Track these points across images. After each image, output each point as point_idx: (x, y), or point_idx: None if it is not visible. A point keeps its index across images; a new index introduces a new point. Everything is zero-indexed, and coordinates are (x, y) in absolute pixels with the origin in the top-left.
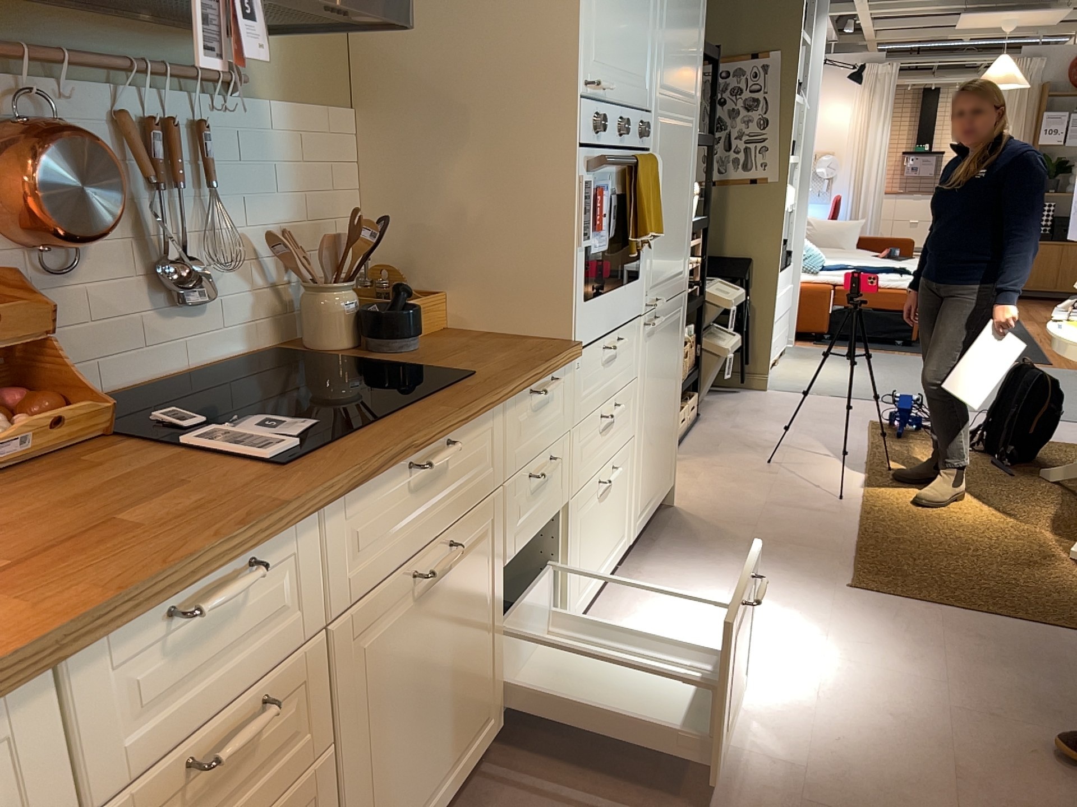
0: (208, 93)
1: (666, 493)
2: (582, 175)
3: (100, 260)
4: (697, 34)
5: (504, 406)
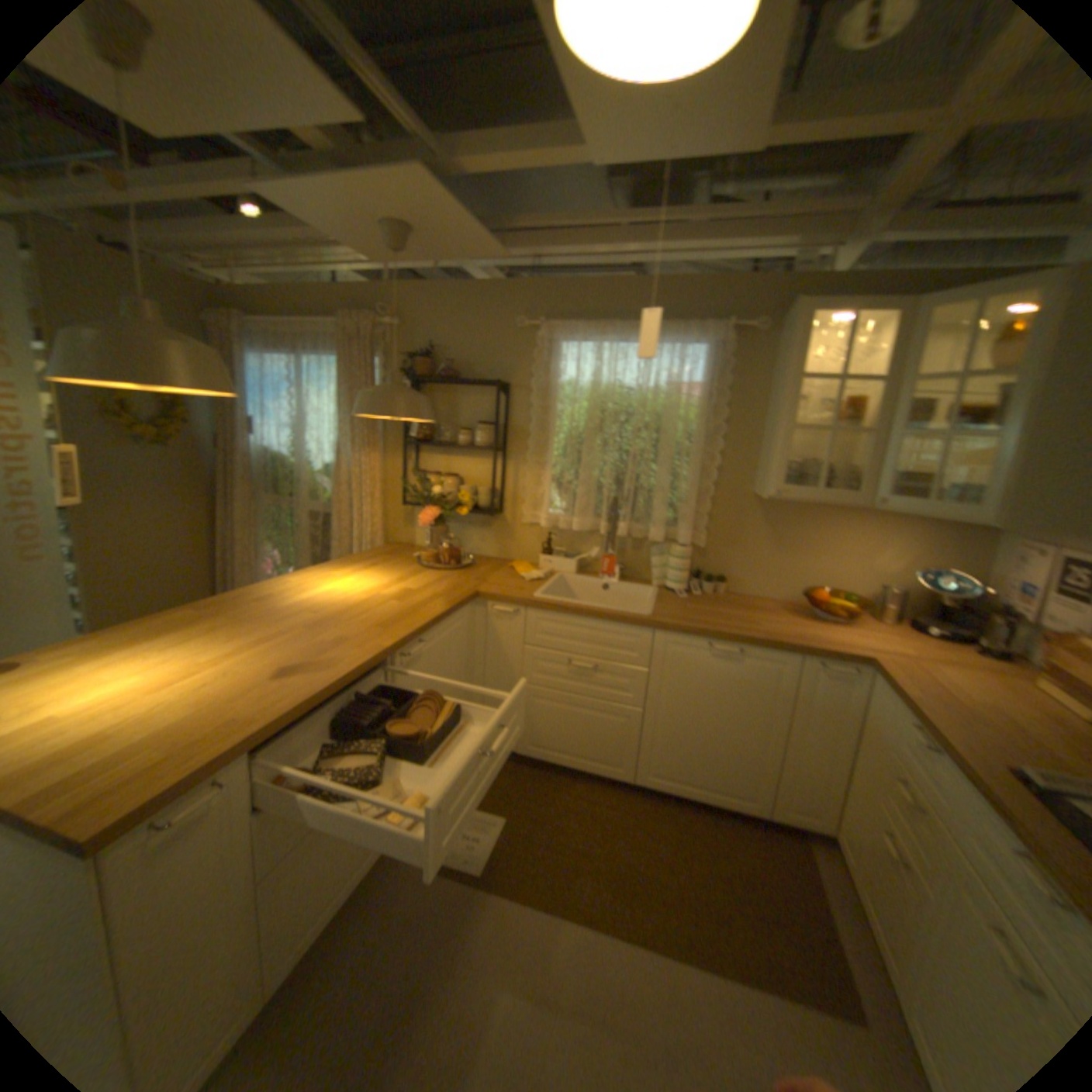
0: None
1: None
2: None
3: None
4: None
5: None
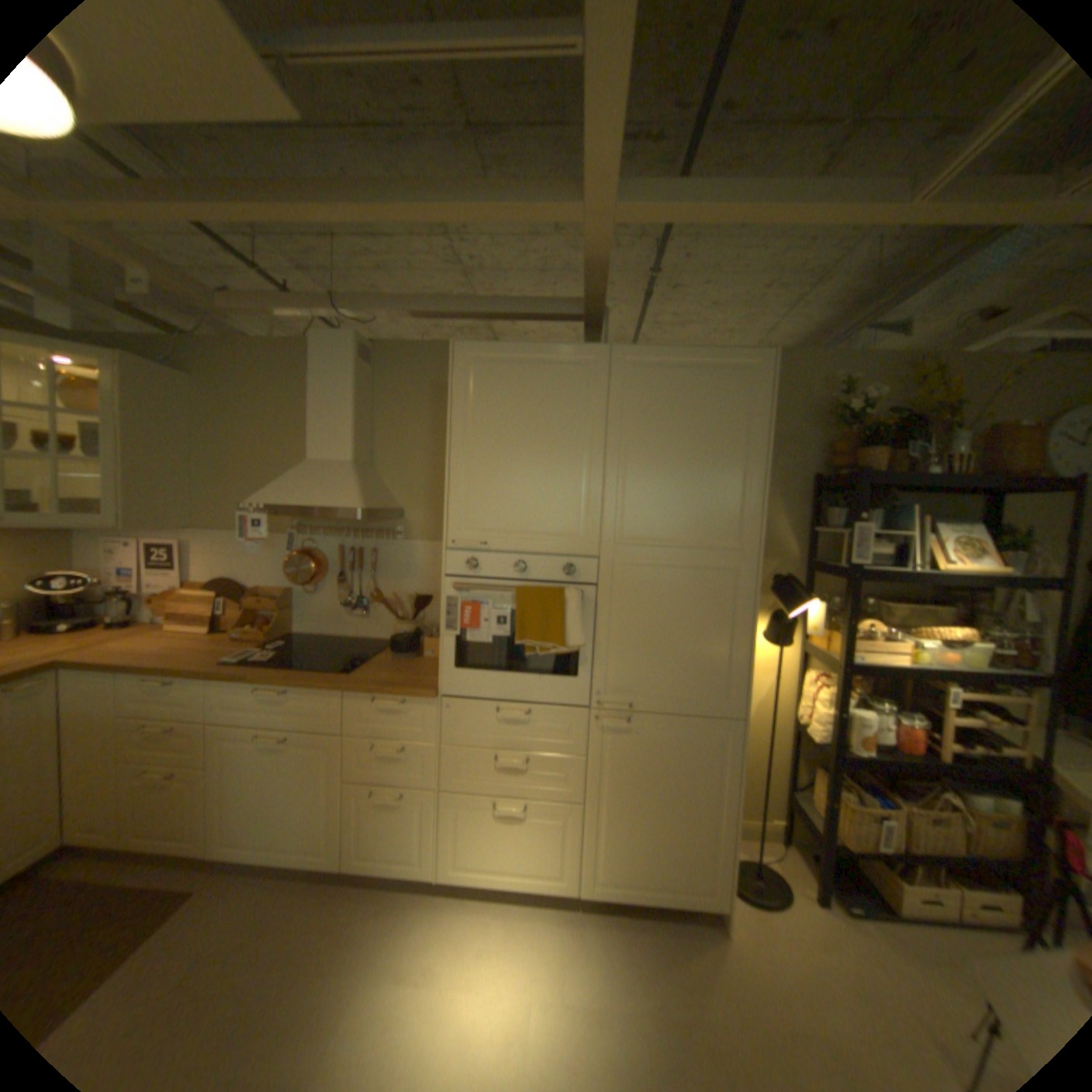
0: (383, 539)
1: (700, 911)
2: (445, 592)
3: (327, 592)
4: (731, 489)
5: (341, 696)
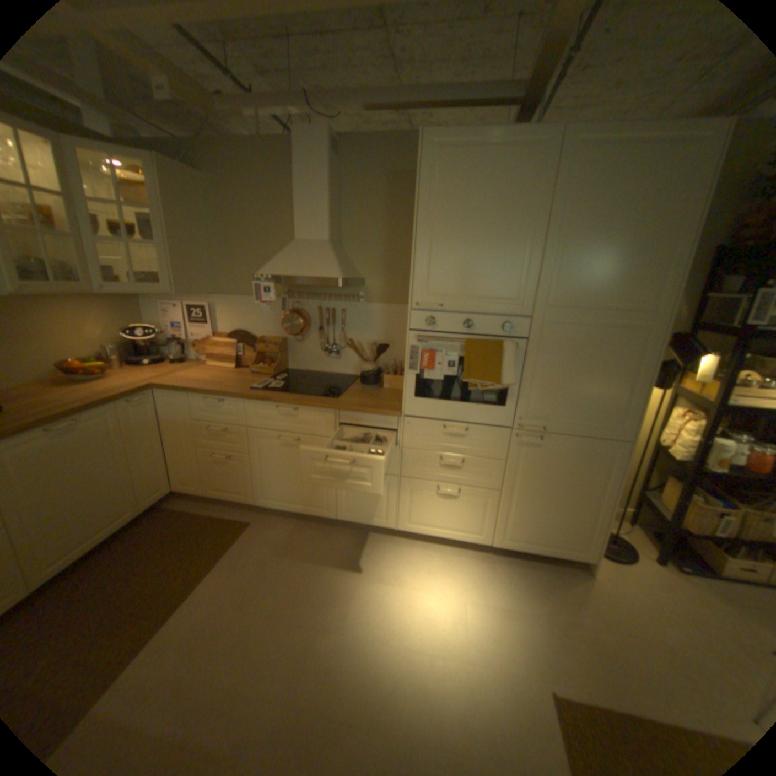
0: (350, 301)
1: (576, 561)
2: (409, 342)
3: (311, 341)
4: (658, 258)
5: (335, 413)
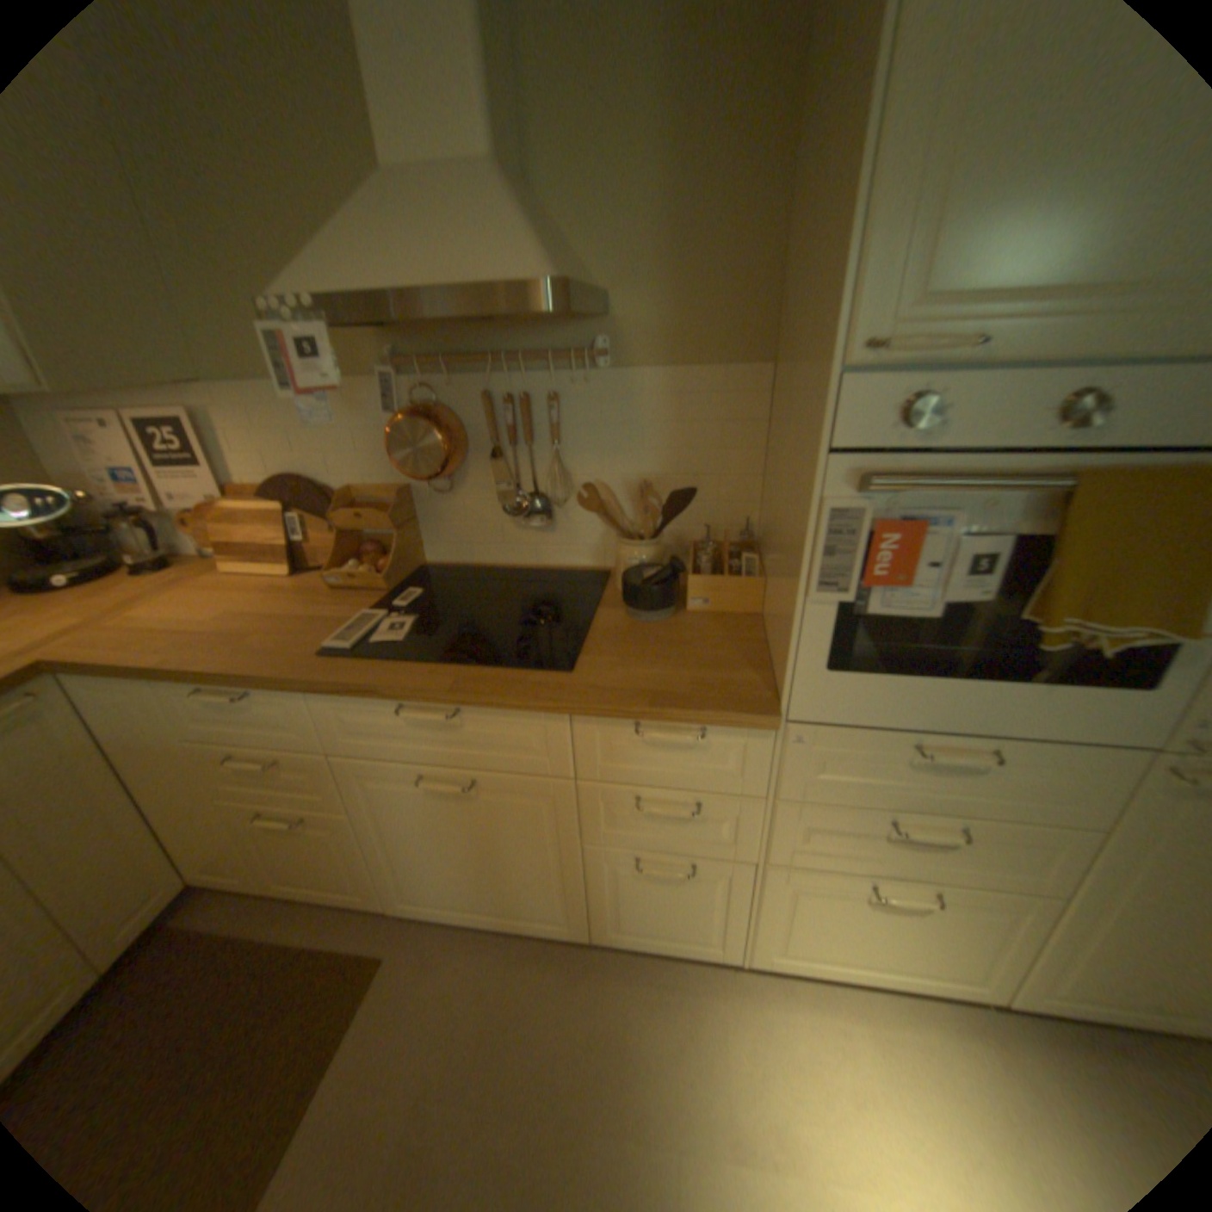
0: (569, 366)
1: None
2: (828, 494)
3: (474, 486)
4: None
5: (571, 717)
